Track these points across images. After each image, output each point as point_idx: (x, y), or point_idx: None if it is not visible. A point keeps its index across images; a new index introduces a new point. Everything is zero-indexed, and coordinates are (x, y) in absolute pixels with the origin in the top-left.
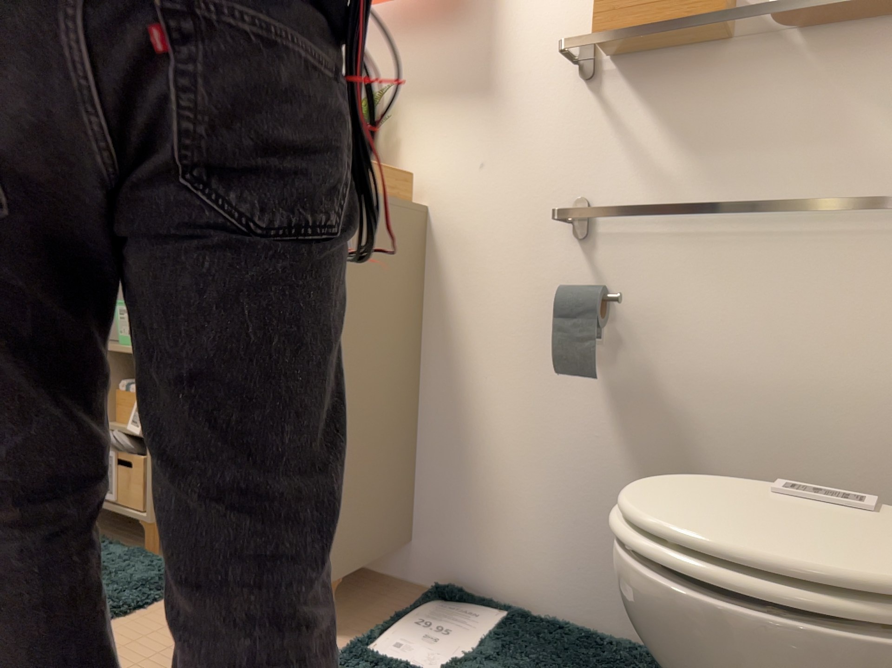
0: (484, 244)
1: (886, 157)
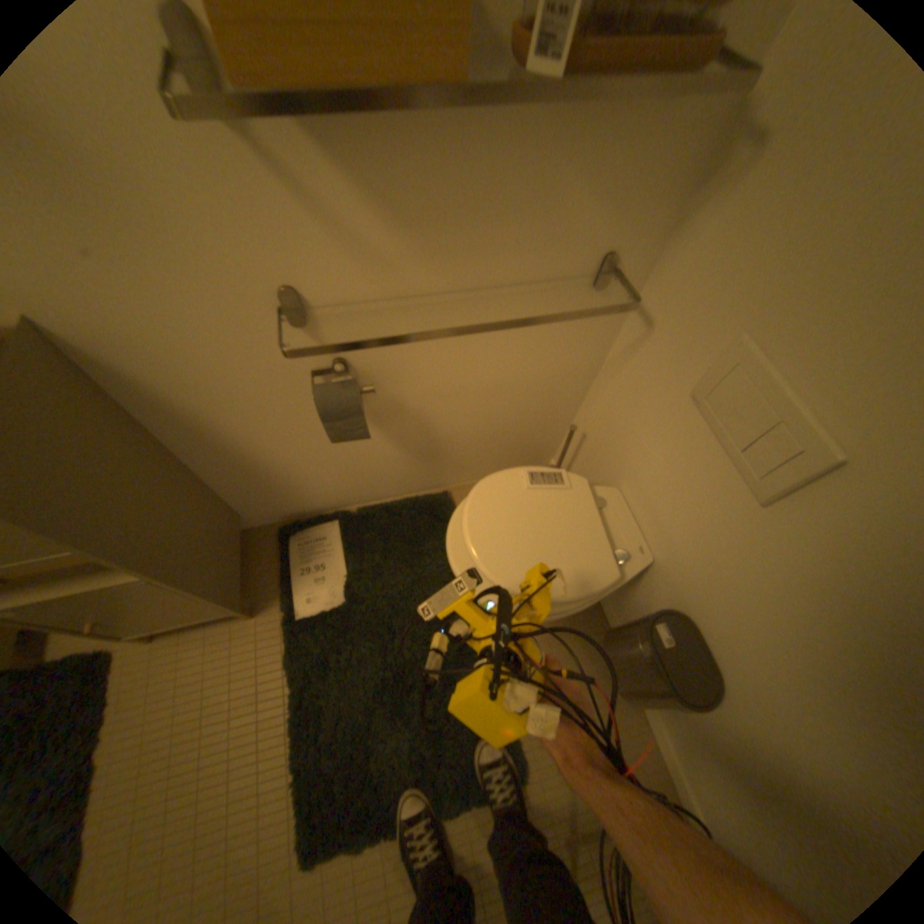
0: (169, 344)
1: (586, 226)
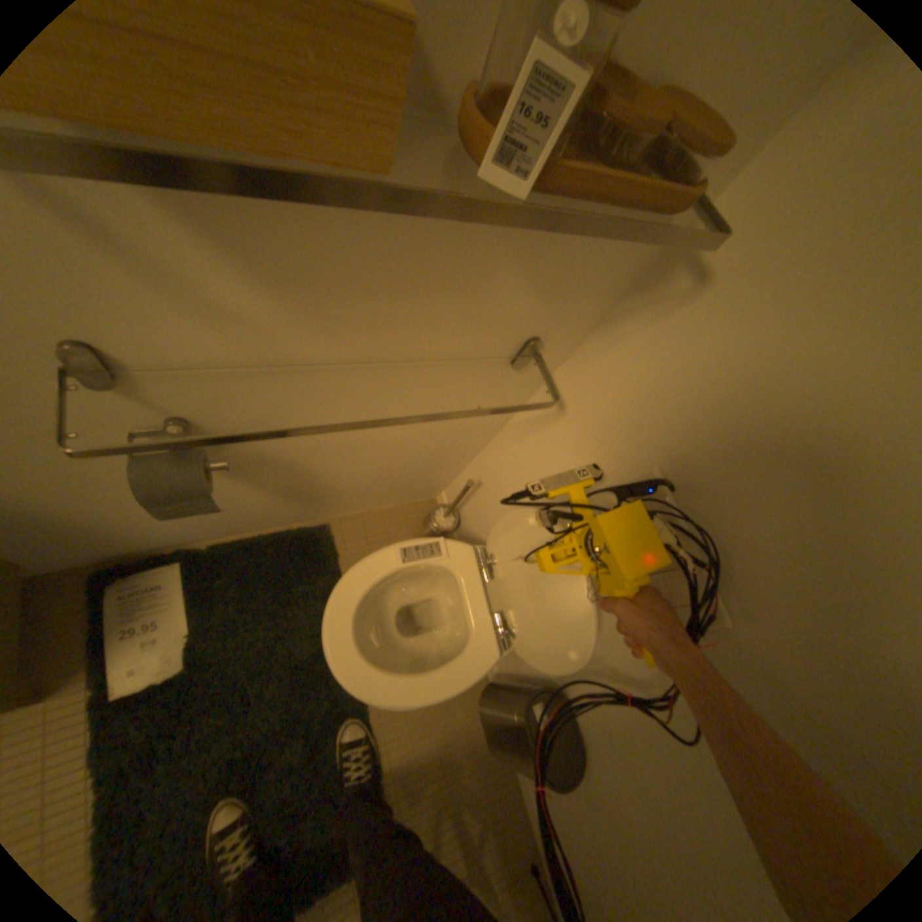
0: None
1: (515, 313)
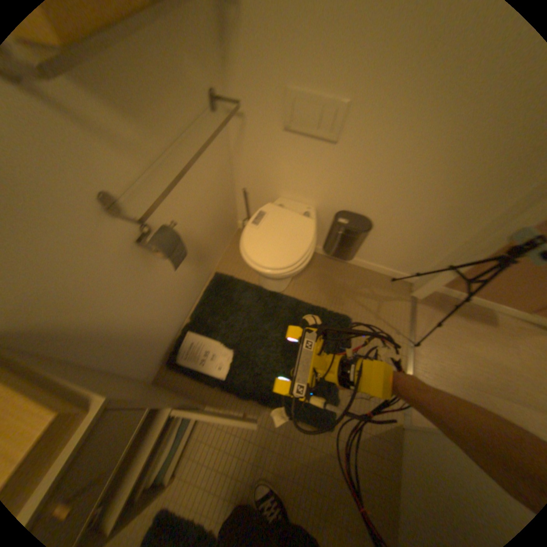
0: (59, 280)
1: (198, 79)
